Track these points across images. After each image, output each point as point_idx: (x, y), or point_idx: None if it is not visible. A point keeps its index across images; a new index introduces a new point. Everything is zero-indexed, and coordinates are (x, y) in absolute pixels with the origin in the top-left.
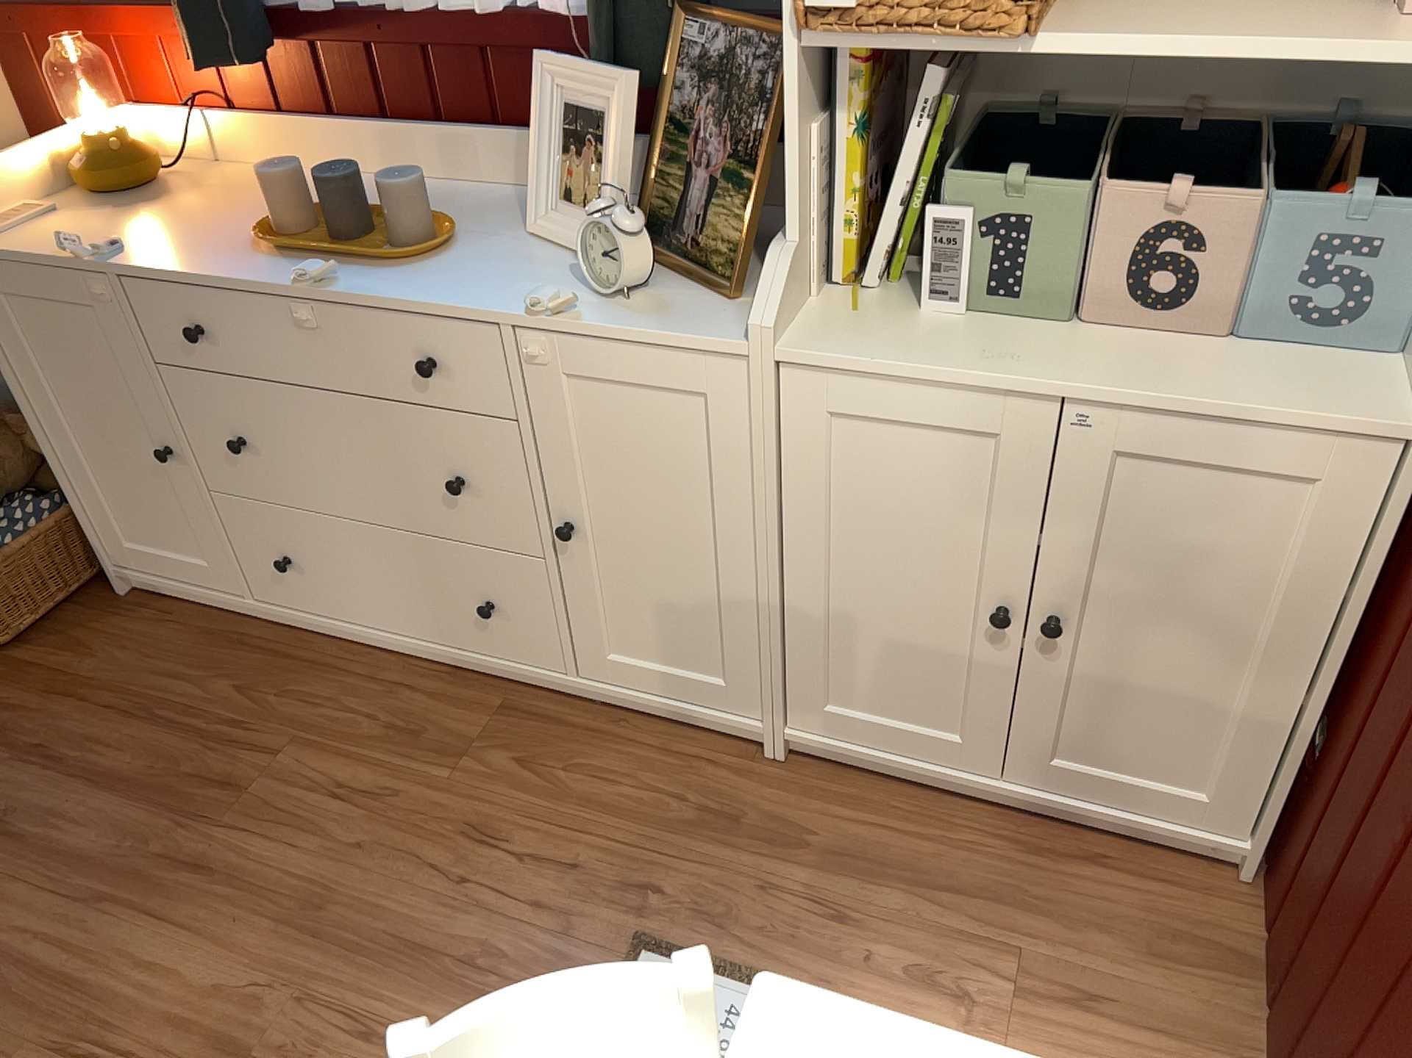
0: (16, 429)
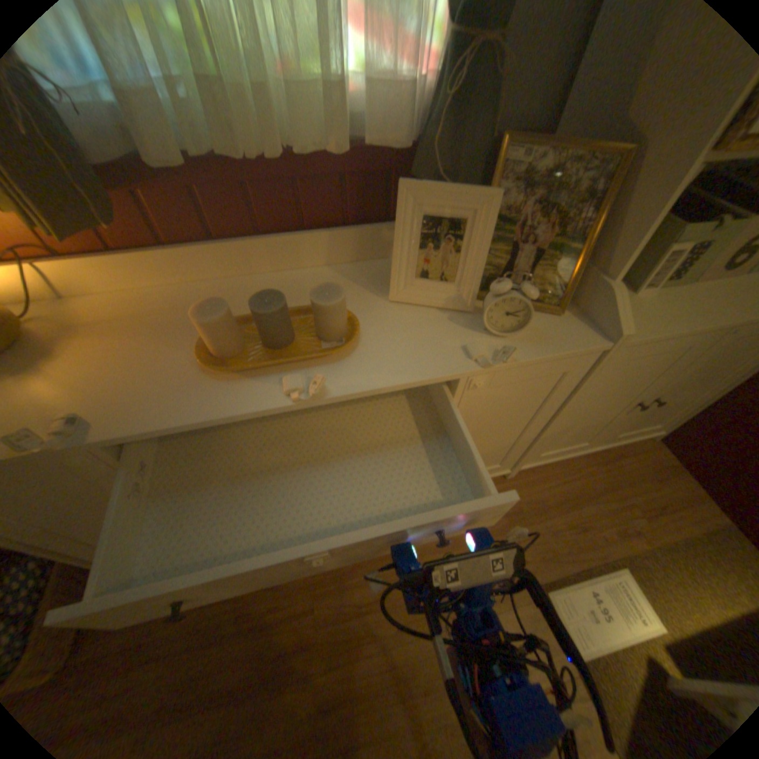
0: None
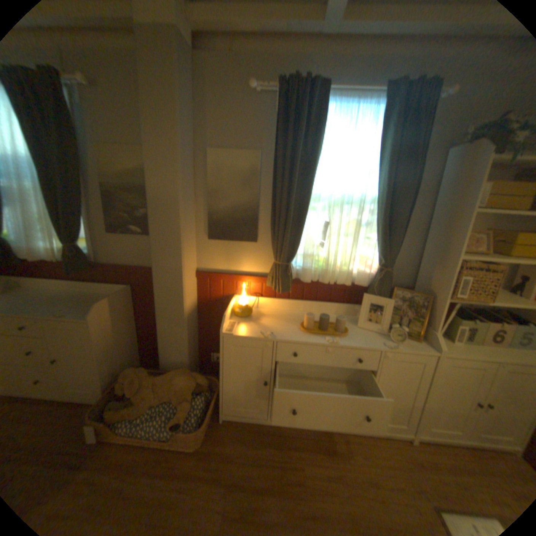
0: (189, 377)
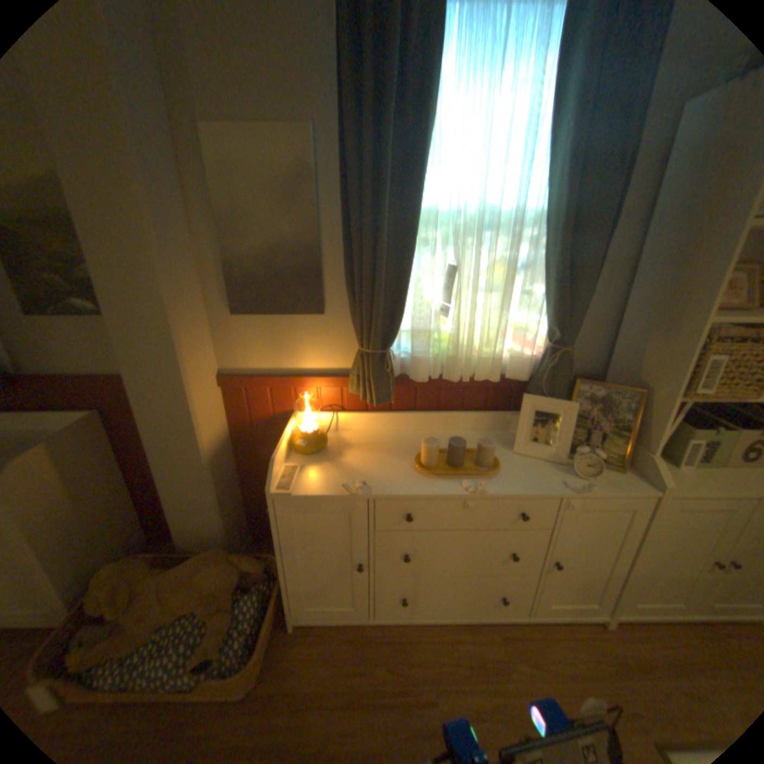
0: (226, 565)
